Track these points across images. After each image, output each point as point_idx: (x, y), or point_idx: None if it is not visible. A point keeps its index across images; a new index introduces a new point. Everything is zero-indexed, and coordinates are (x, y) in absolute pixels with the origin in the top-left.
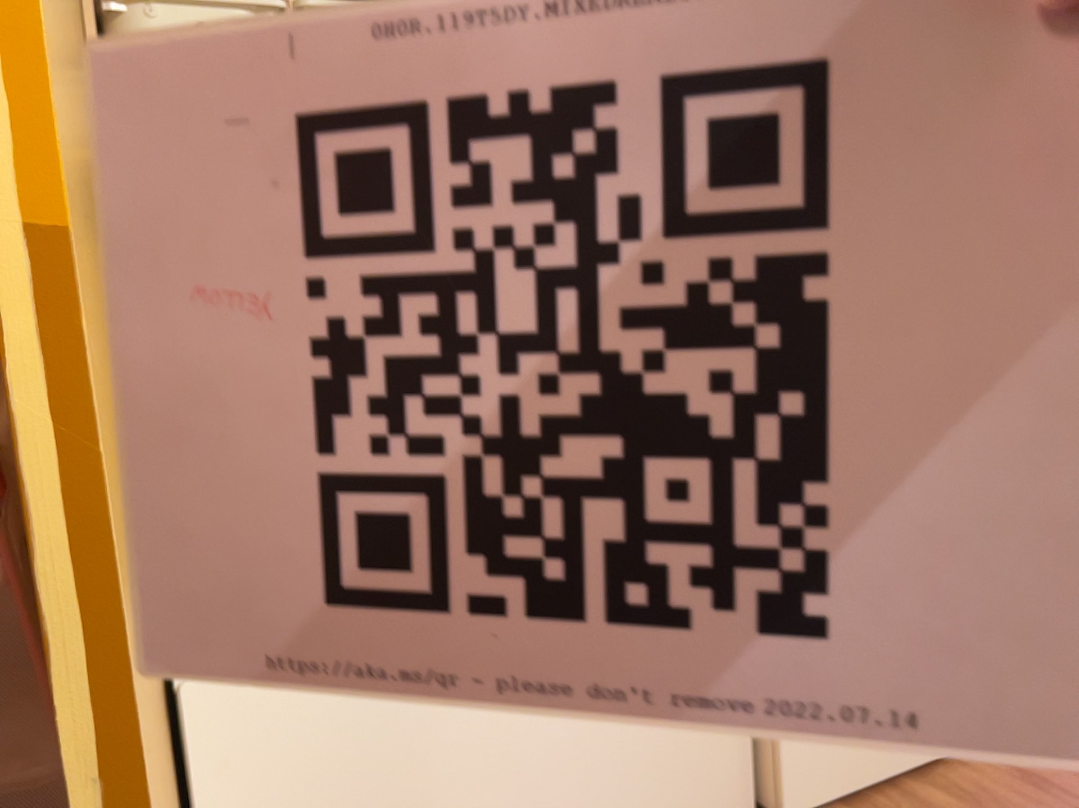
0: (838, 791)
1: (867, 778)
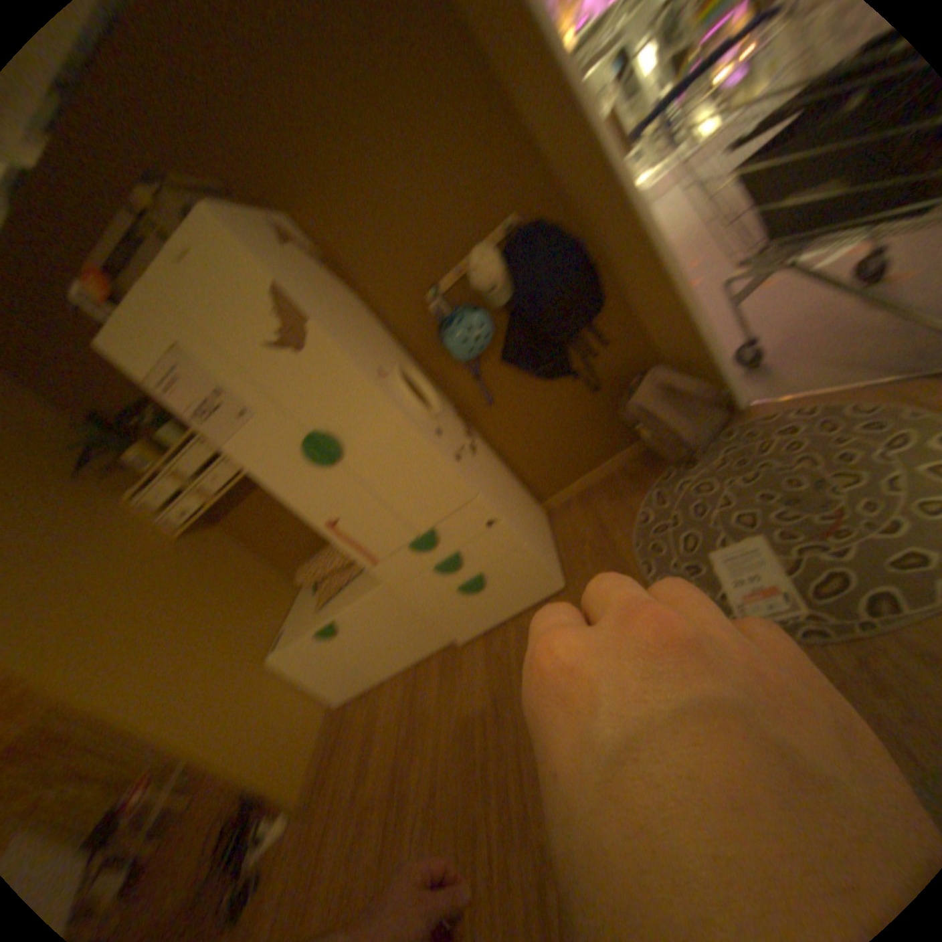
0: (475, 633)
1: (487, 626)
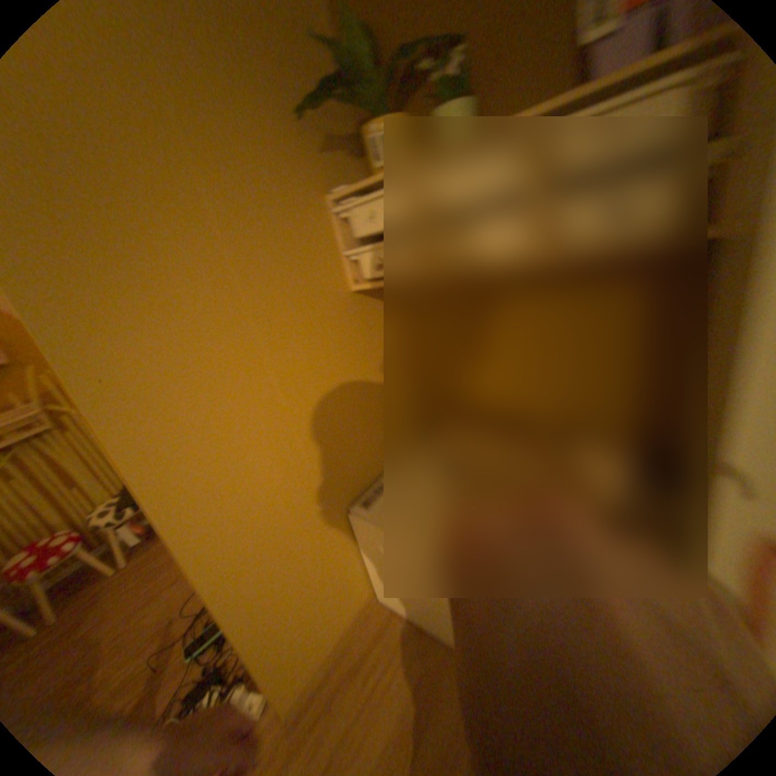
0: None
1: None
